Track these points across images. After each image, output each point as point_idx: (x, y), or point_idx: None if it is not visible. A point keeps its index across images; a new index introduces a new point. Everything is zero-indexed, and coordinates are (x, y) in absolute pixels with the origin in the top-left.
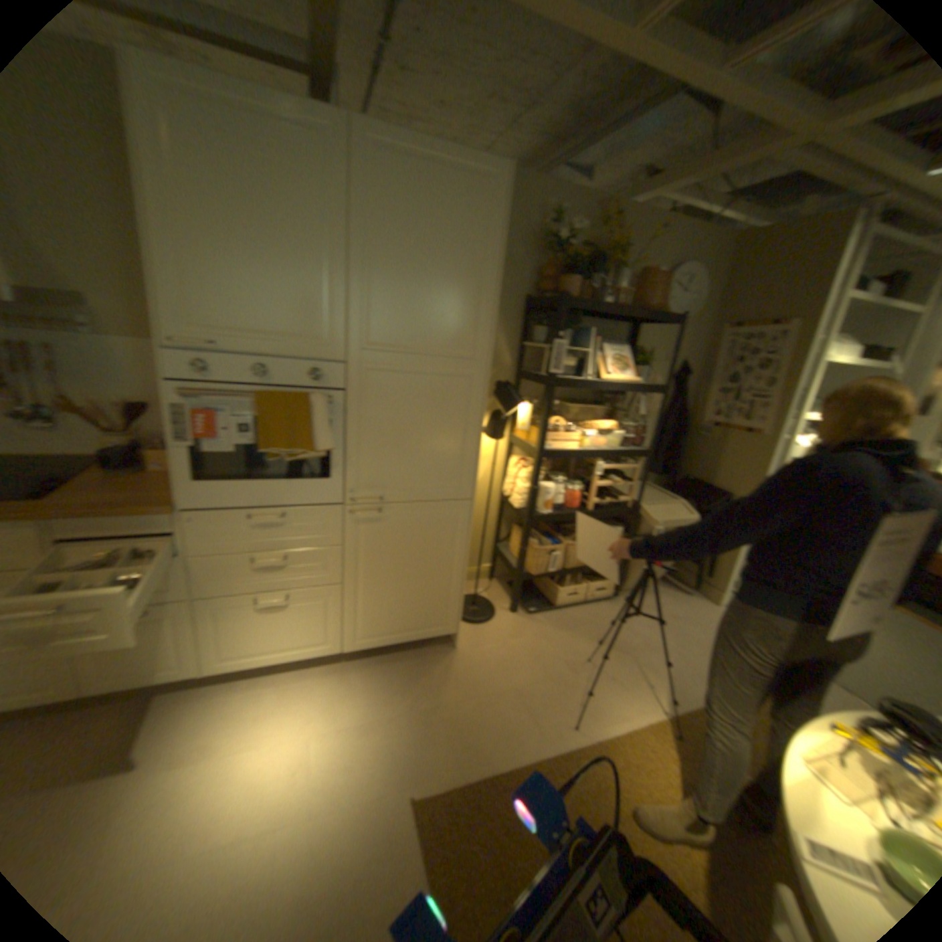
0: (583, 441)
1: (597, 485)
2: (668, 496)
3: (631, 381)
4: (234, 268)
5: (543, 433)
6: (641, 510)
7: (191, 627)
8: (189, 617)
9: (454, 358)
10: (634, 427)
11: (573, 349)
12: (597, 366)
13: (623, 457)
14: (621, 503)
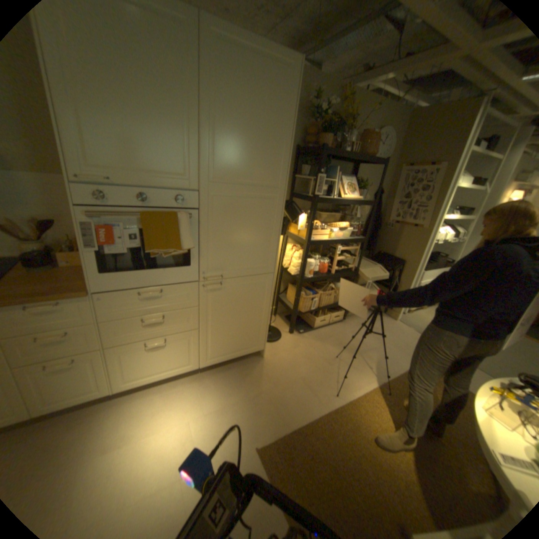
0: (332, 234)
1: (336, 259)
2: (372, 263)
3: (359, 198)
4: (124, 123)
5: (311, 231)
6: (360, 272)
7: (106, 364)
8: (105, 358)
9: (267, 186)
10: (358, 225)
11: (326, 179)
12: (340, 189)
13: (351, 242)
14: (349, 268)
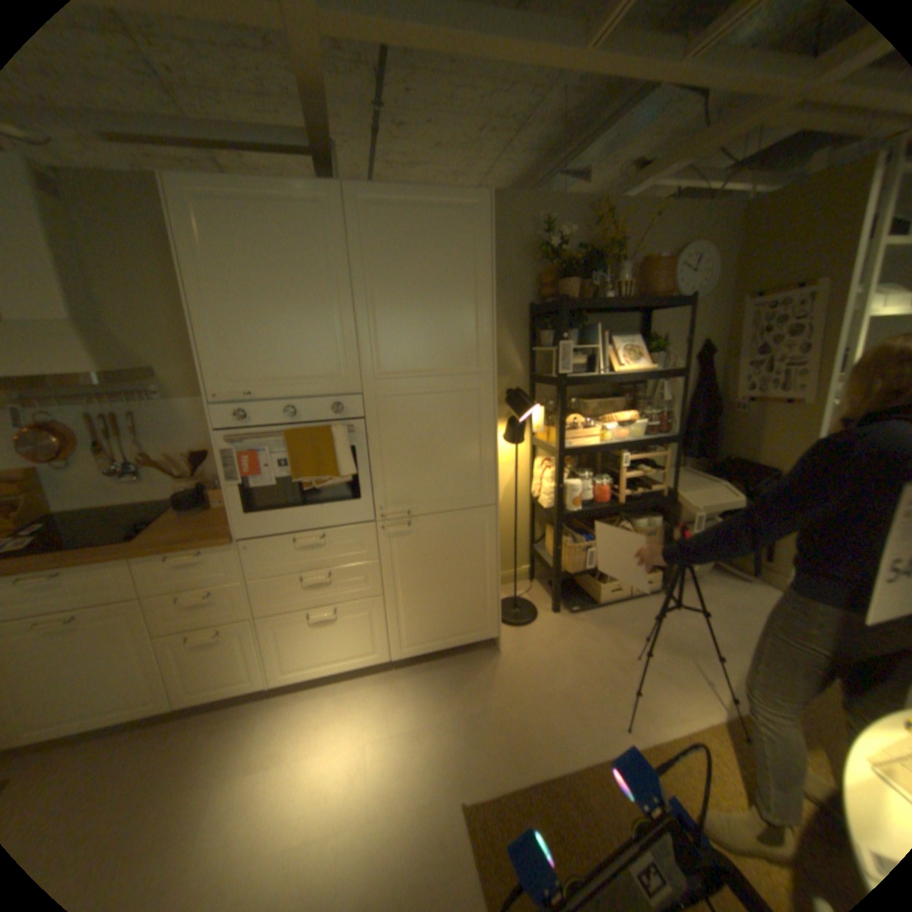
0: (606, 434)
1: (628, 476)
2: (709, 480)
3: (648, 369)
4: (263, 328)
5: (562, 432)
6: (680, 498)
7: (258, 642)
8: (256, 633)
9: (462, 374)
10: (660, 414)
11: (584, 346)
12: (610, 359)
13: (652, 445)
14: (658, 492)
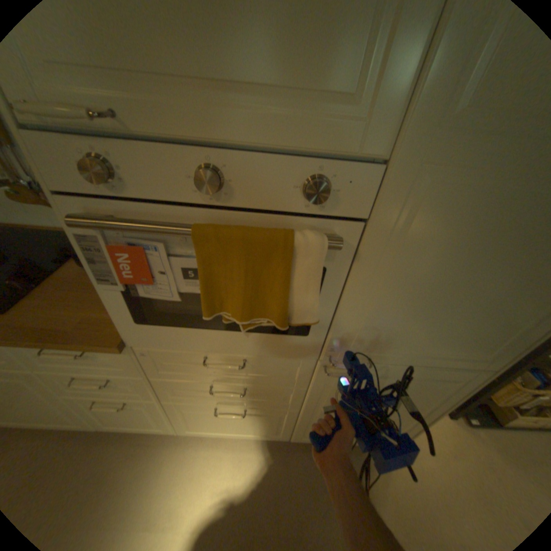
0: None
1: None
2: None
3: None
4: None
5: None
6: None
7: (166, 414)
8: (164, 409)
9: None
10: None
11: None
12: None
13: None
14: None
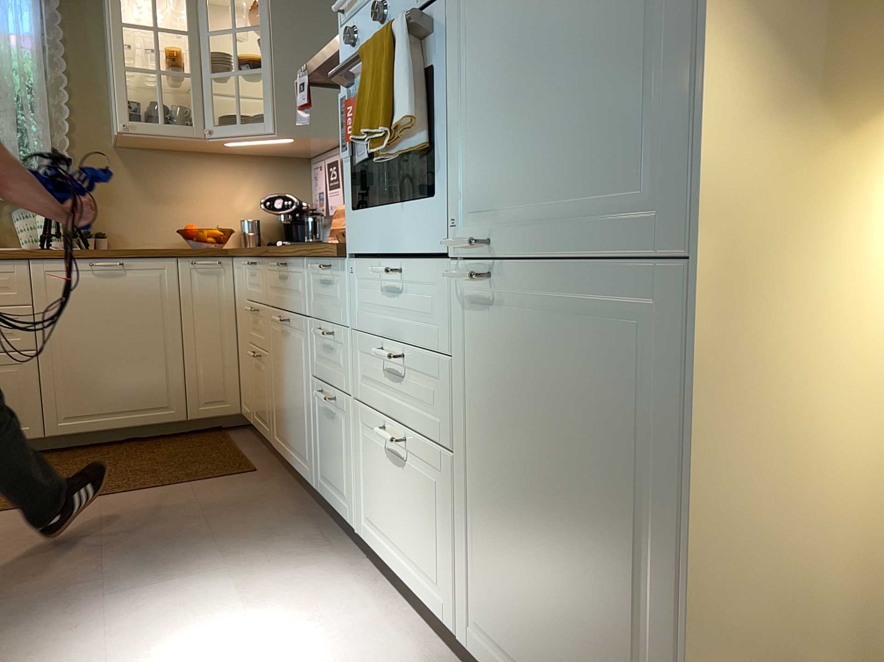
0: None
1: None
2: None
3: None
4: None
5: None
6: None
7: (356, 444)
8: (355, 427)
9: None
10: None
11: None
12: None
13: None
14: None
